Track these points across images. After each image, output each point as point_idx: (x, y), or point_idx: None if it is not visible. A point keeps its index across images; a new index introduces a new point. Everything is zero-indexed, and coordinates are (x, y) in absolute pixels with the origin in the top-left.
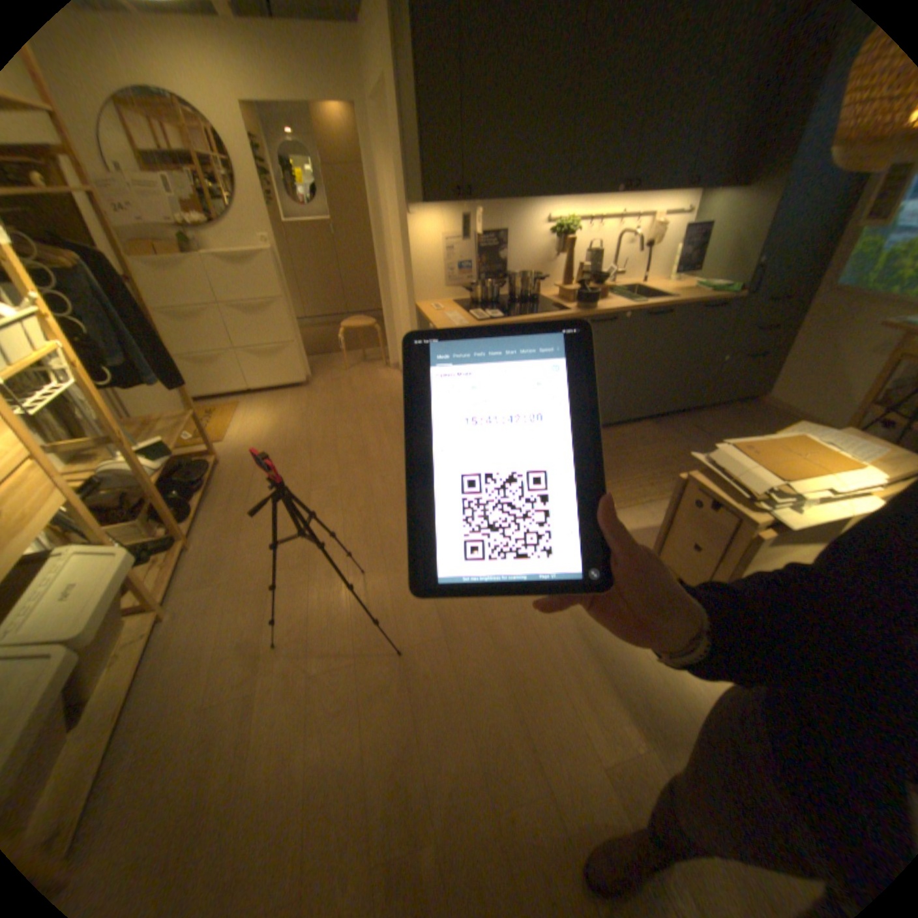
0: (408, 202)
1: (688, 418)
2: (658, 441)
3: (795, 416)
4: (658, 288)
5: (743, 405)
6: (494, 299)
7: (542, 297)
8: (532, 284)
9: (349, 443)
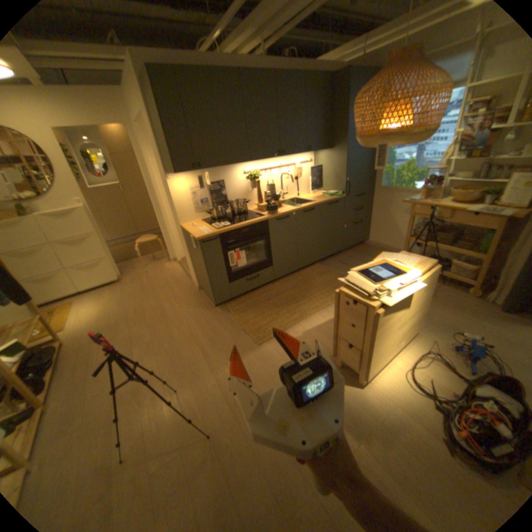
0: (165, 173)
1: (335, 258)
2: (324, 273)
3: (382, 247)
4: (305, 198)
5: (358, 246)
6: (223, 215)
7: (249, 210)
8: (242, 205)
9: (152, 311)
